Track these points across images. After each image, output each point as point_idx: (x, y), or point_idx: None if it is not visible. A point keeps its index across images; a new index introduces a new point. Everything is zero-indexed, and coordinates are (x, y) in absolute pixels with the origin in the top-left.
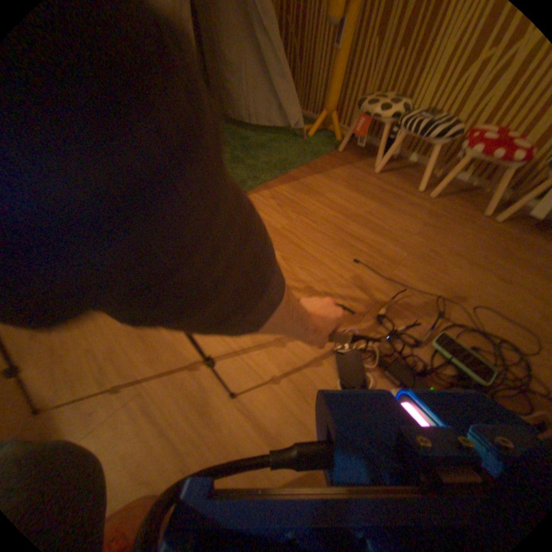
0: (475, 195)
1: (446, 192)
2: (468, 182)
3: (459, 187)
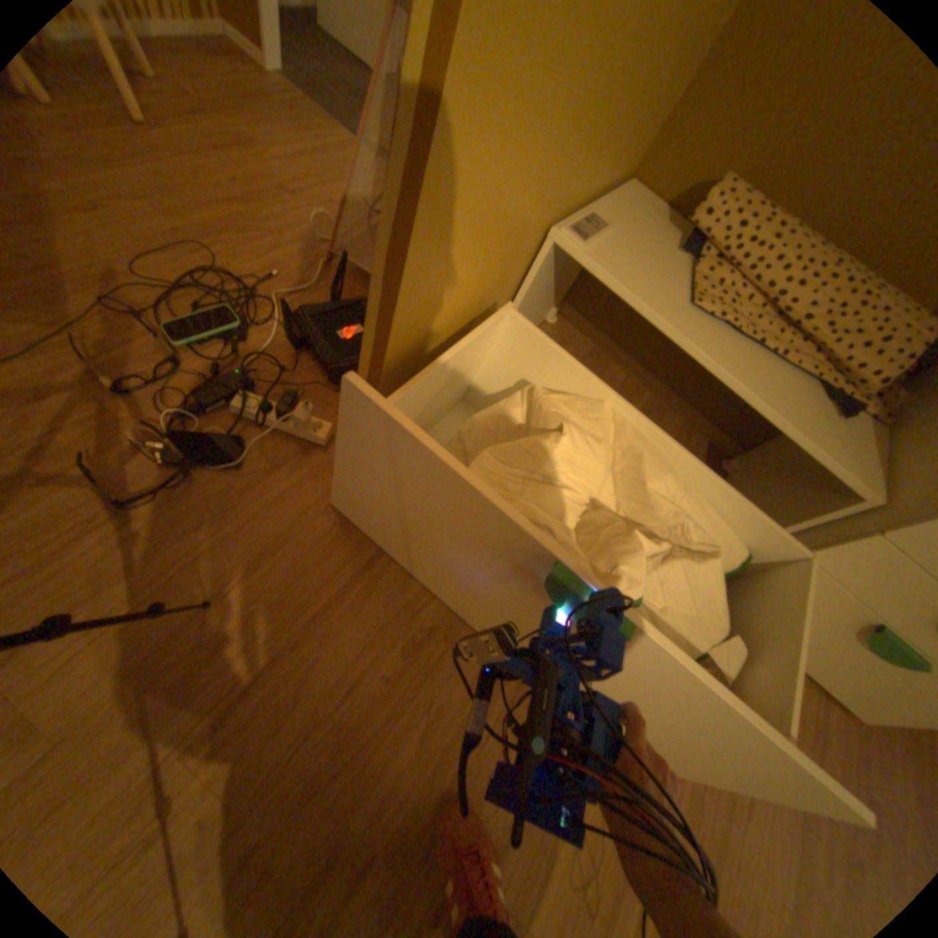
0: None
1: None
2: None
3: None
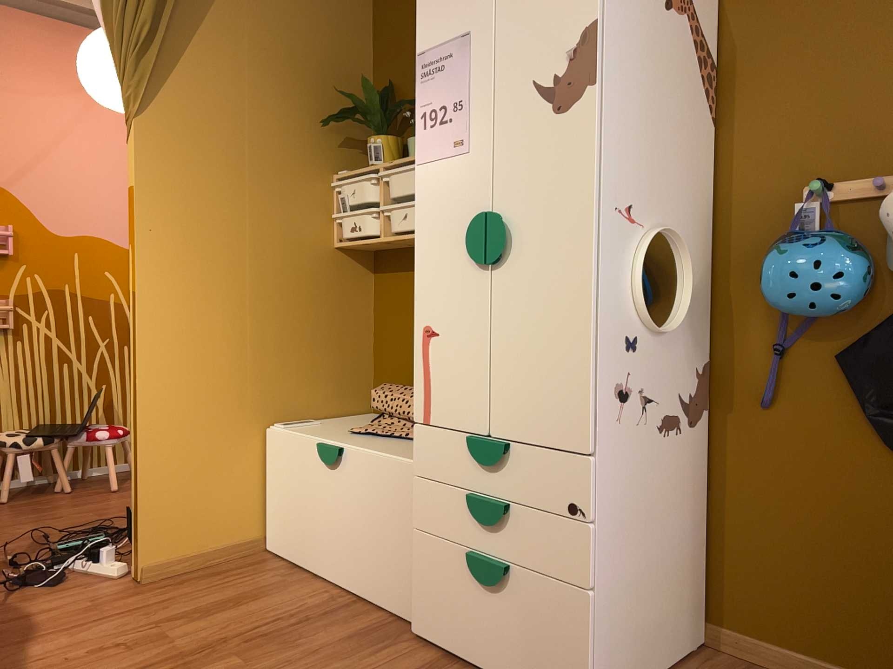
0: None
1: None
2: None
3: None
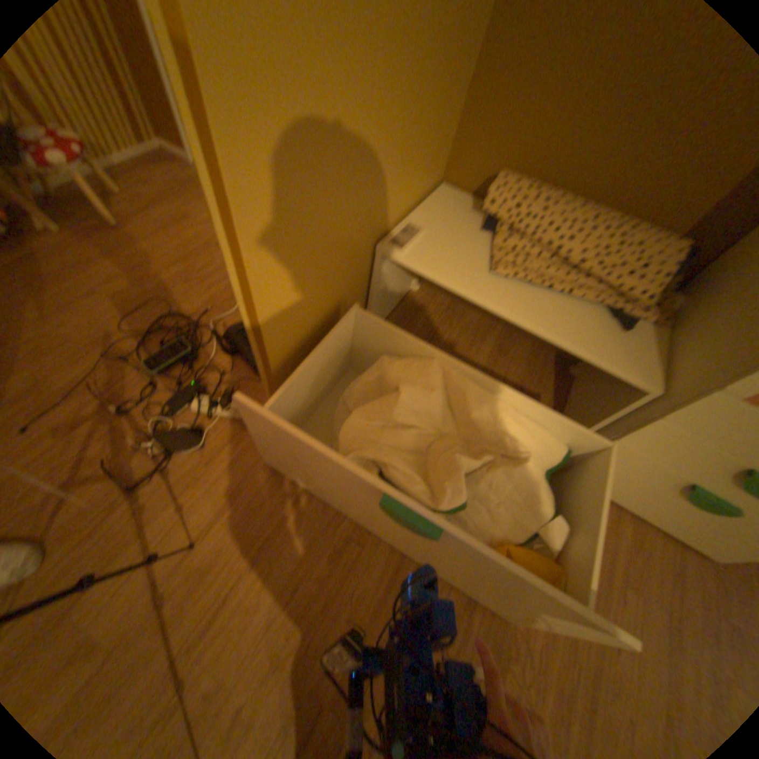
0: None
1: None
2: None
3: None
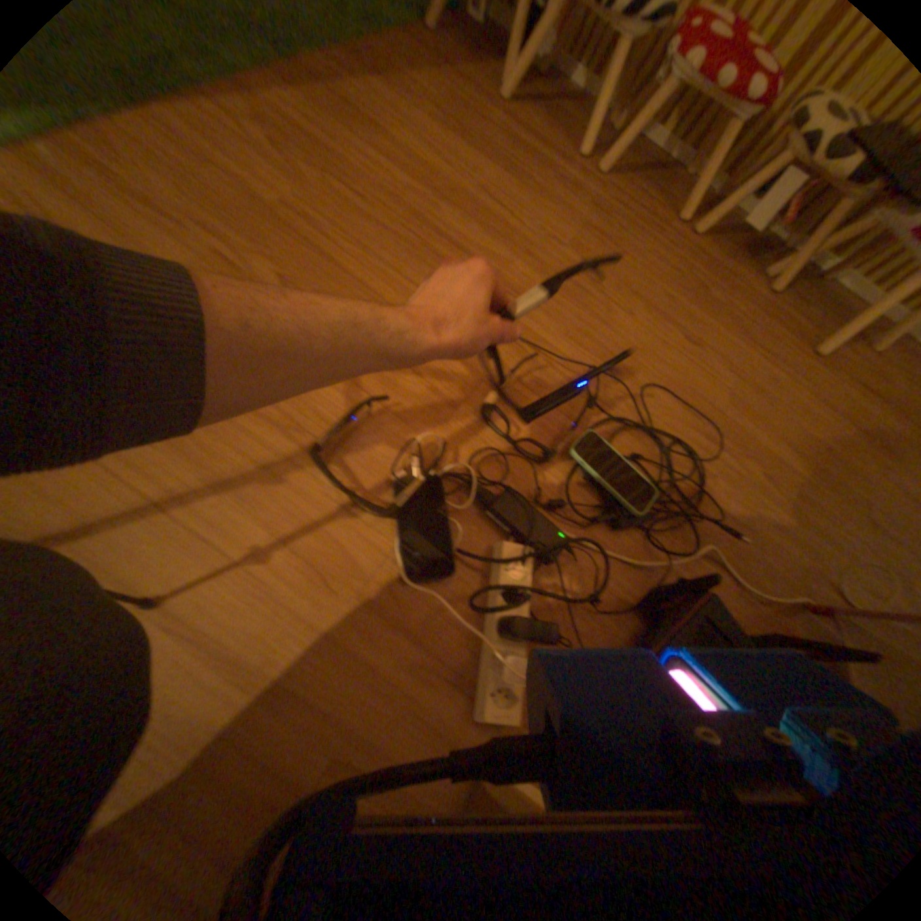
0: (671, 178)
1: (626, 165)
2: (663, 151)
3: (649, 157)
